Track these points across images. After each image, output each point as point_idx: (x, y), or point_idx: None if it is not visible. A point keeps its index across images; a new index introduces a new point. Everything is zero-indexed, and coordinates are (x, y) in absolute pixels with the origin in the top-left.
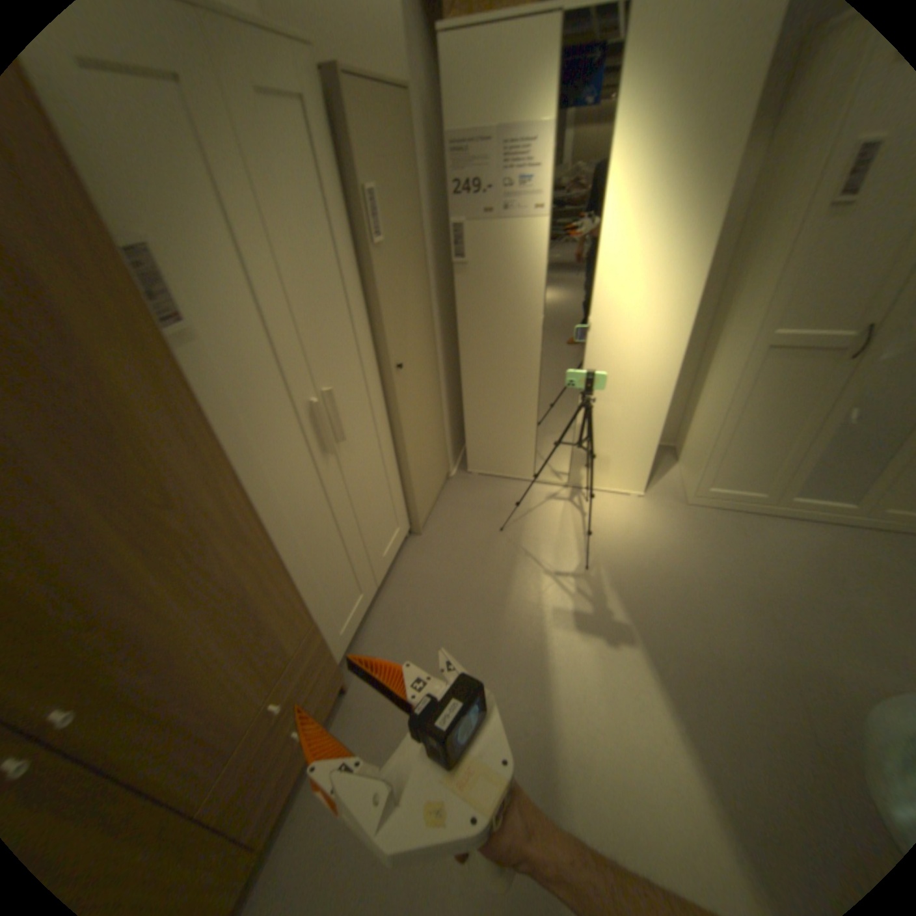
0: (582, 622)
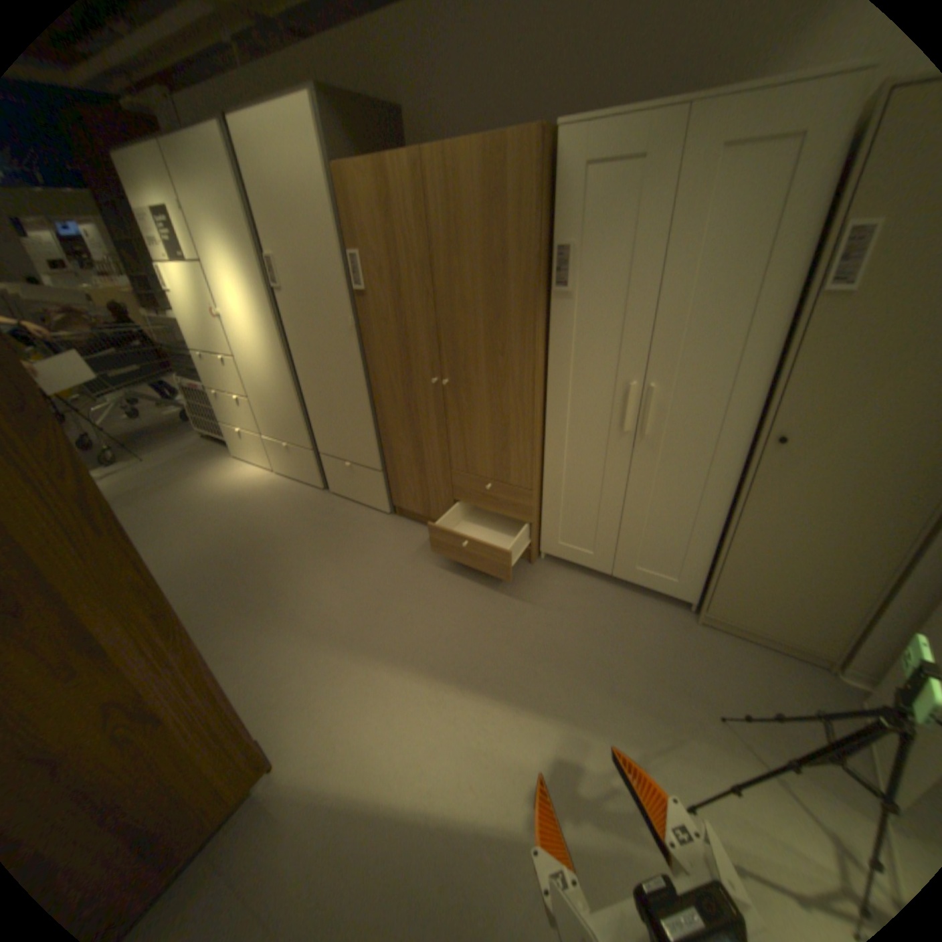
0: (569, 773)
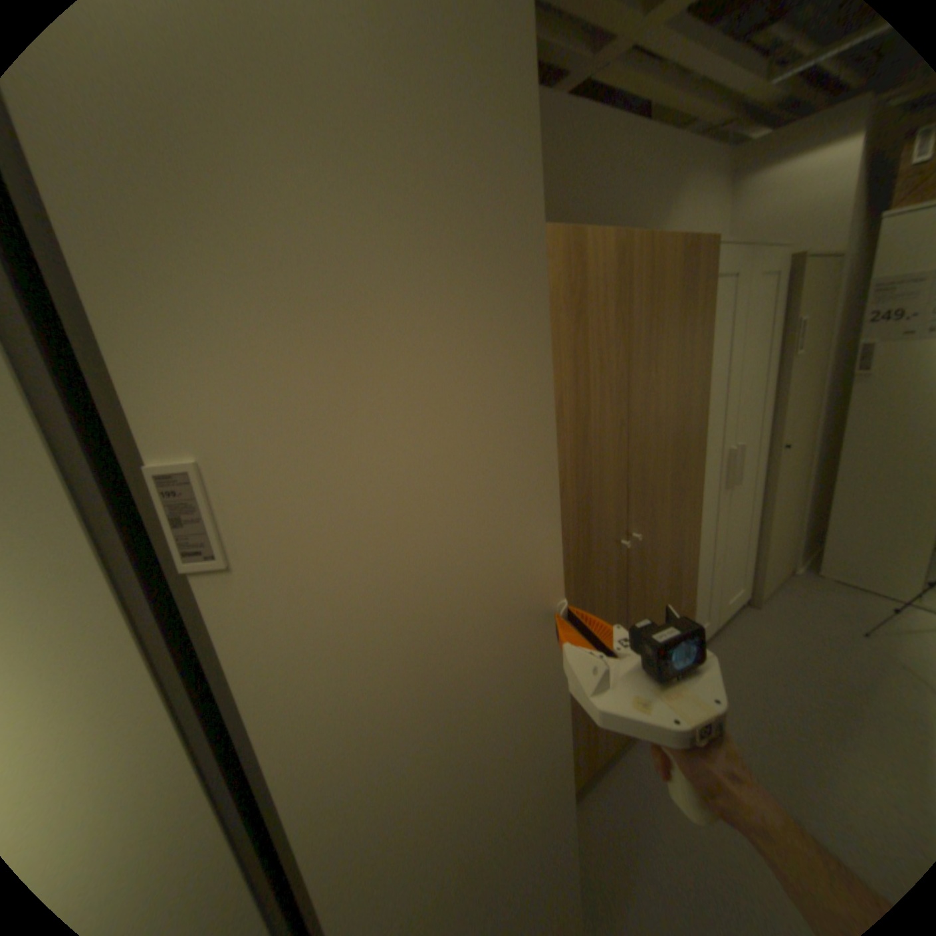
0: None
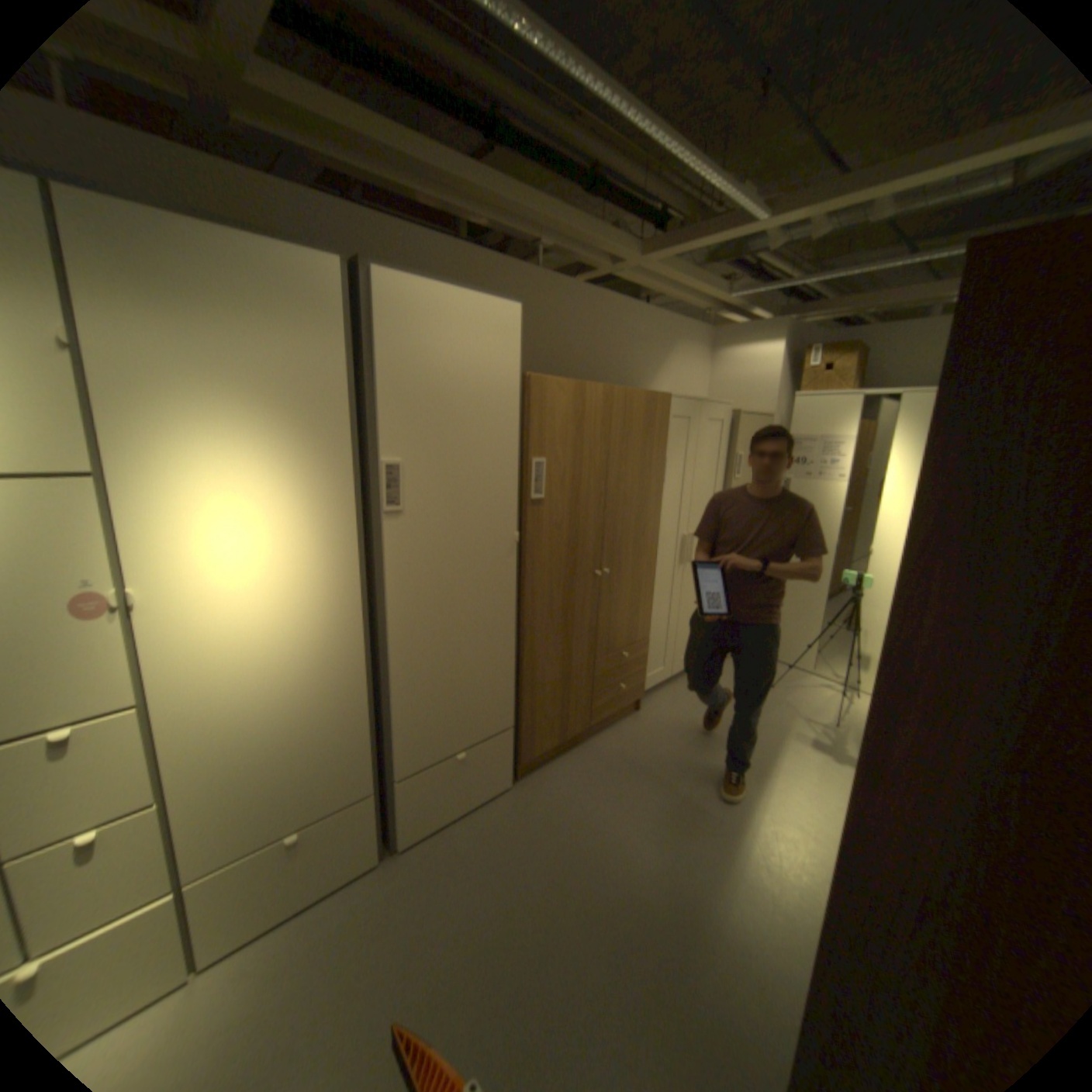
0: (819, 747)
